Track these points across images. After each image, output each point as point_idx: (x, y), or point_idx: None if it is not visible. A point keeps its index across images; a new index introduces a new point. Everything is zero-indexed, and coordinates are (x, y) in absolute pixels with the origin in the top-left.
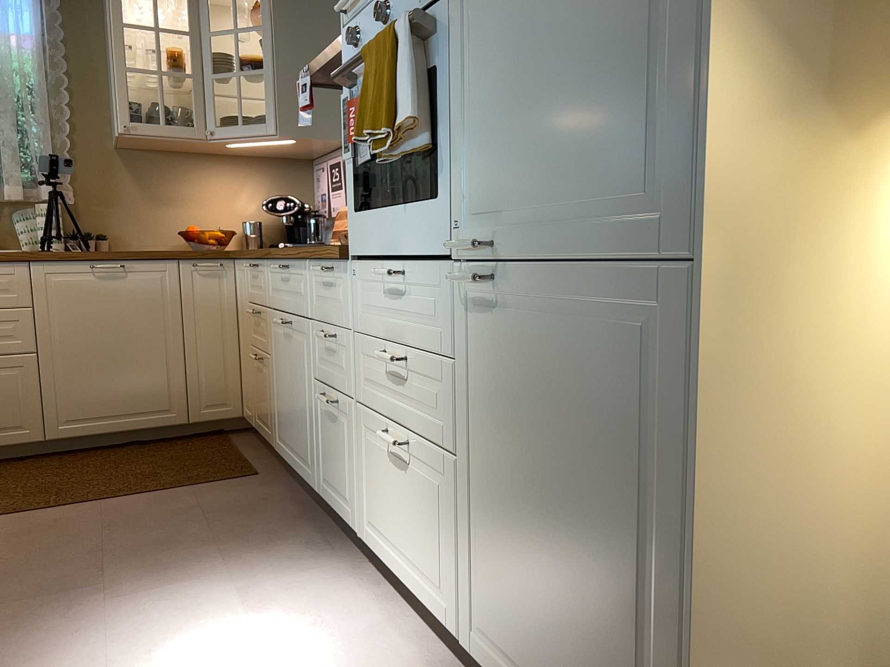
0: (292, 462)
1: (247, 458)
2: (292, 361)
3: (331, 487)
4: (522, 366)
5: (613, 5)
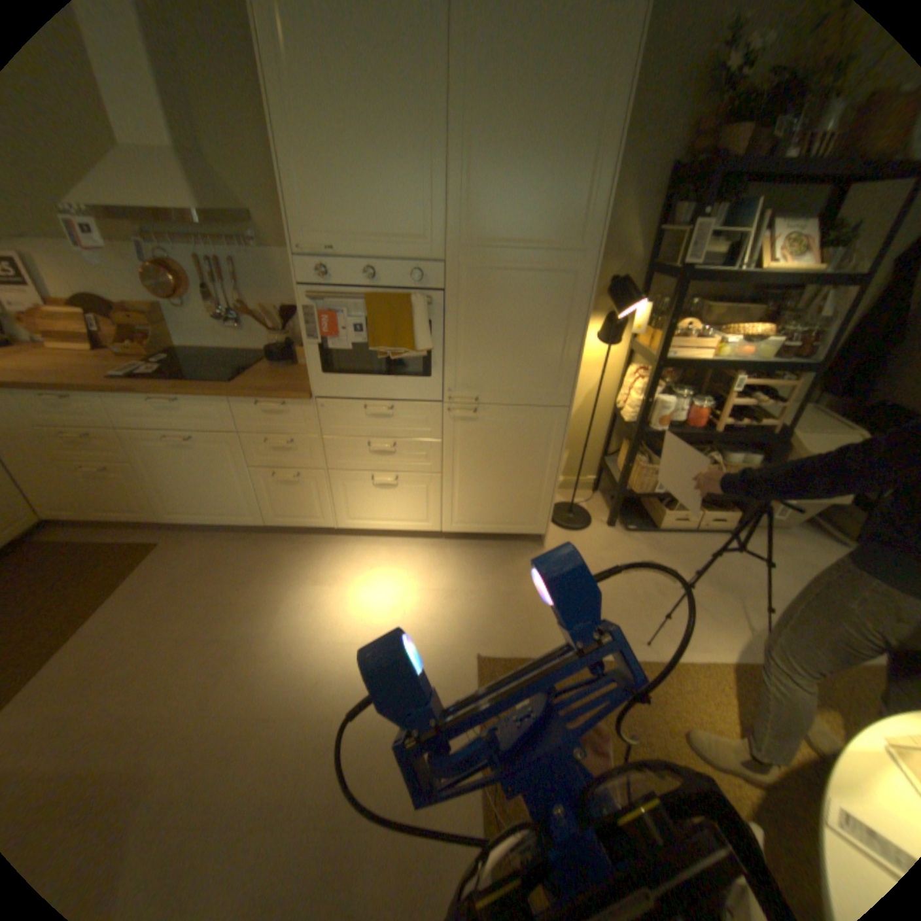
0: (207, 521)
1: (110, 543)
2: (197, 462)
3: (288, 517)
4: (485, 436)
5: (541, 335)
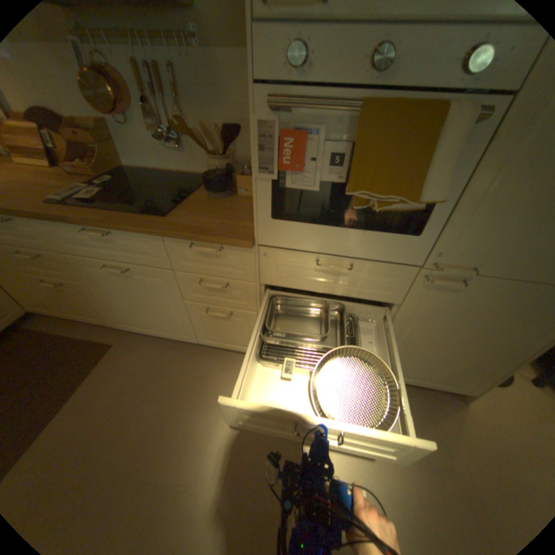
0: (151, 333)
1: (77, 338)
2: (137, 290)
3: (219, 341)
4: (462, 309)
5: None
